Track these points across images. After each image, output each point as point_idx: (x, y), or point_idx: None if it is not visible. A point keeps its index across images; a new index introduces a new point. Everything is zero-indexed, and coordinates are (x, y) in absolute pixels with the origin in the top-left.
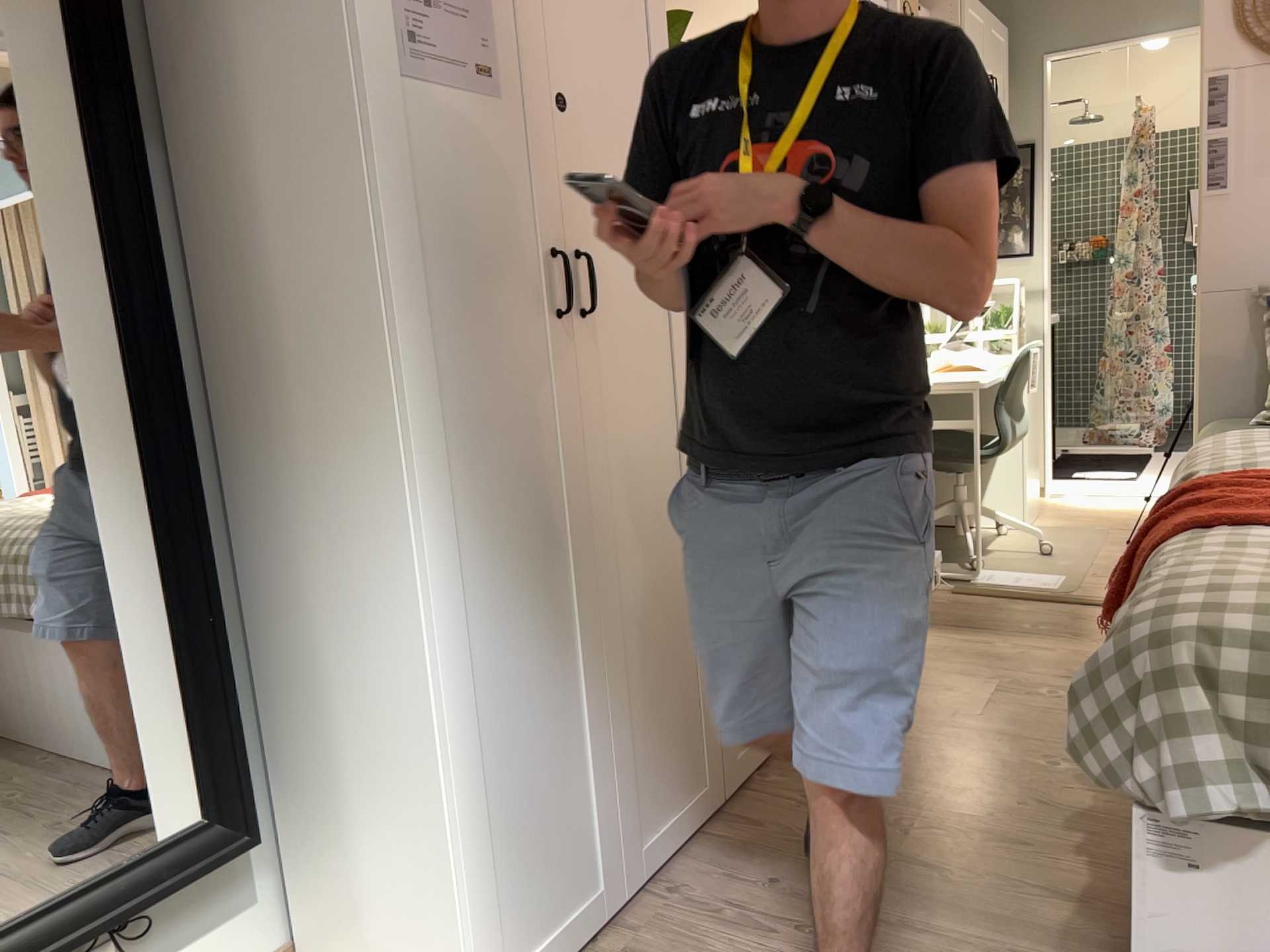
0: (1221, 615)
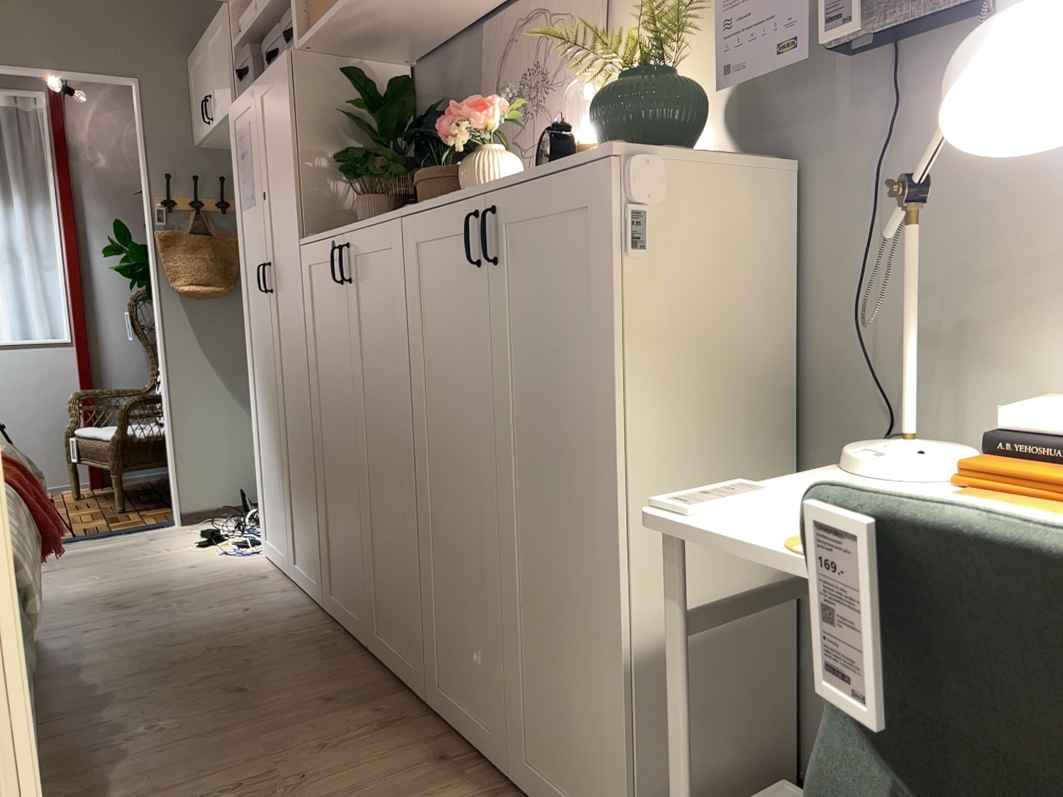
0: None
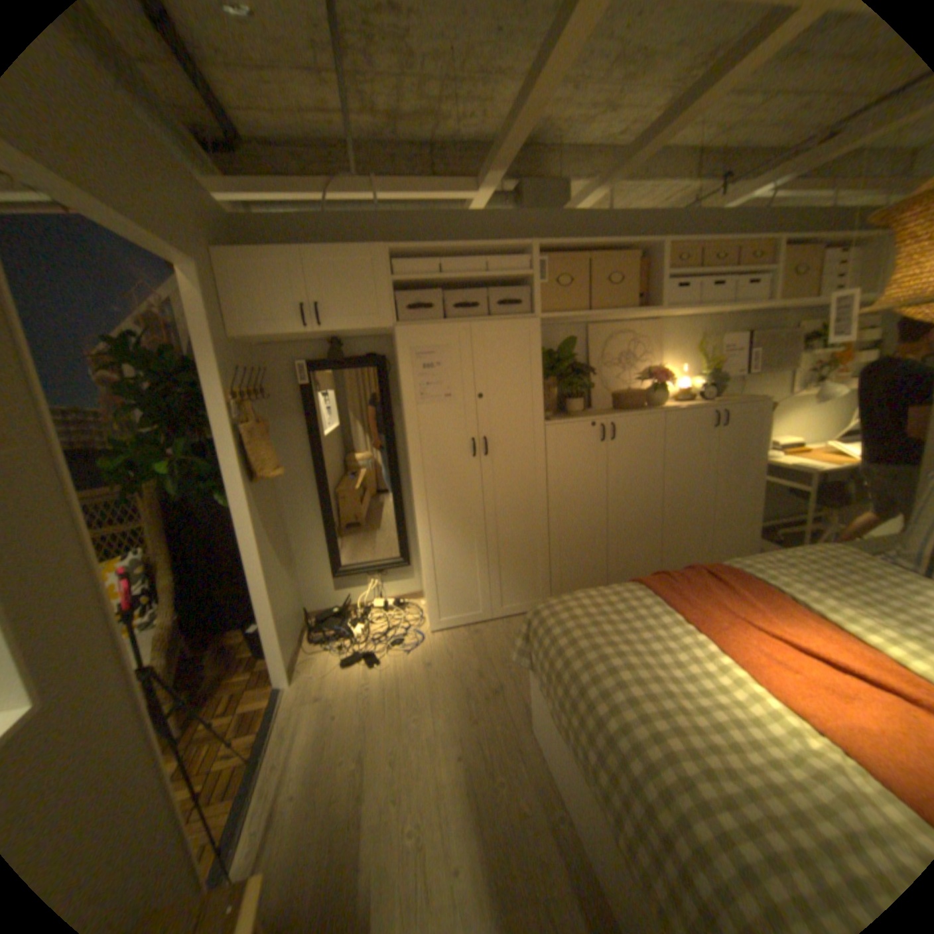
0: (554, 607)
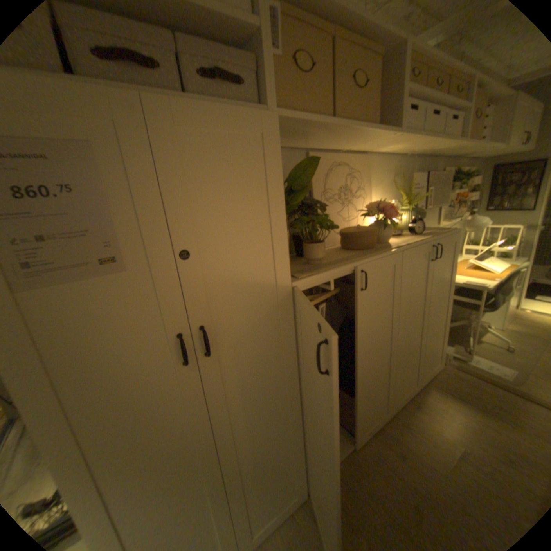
0: None
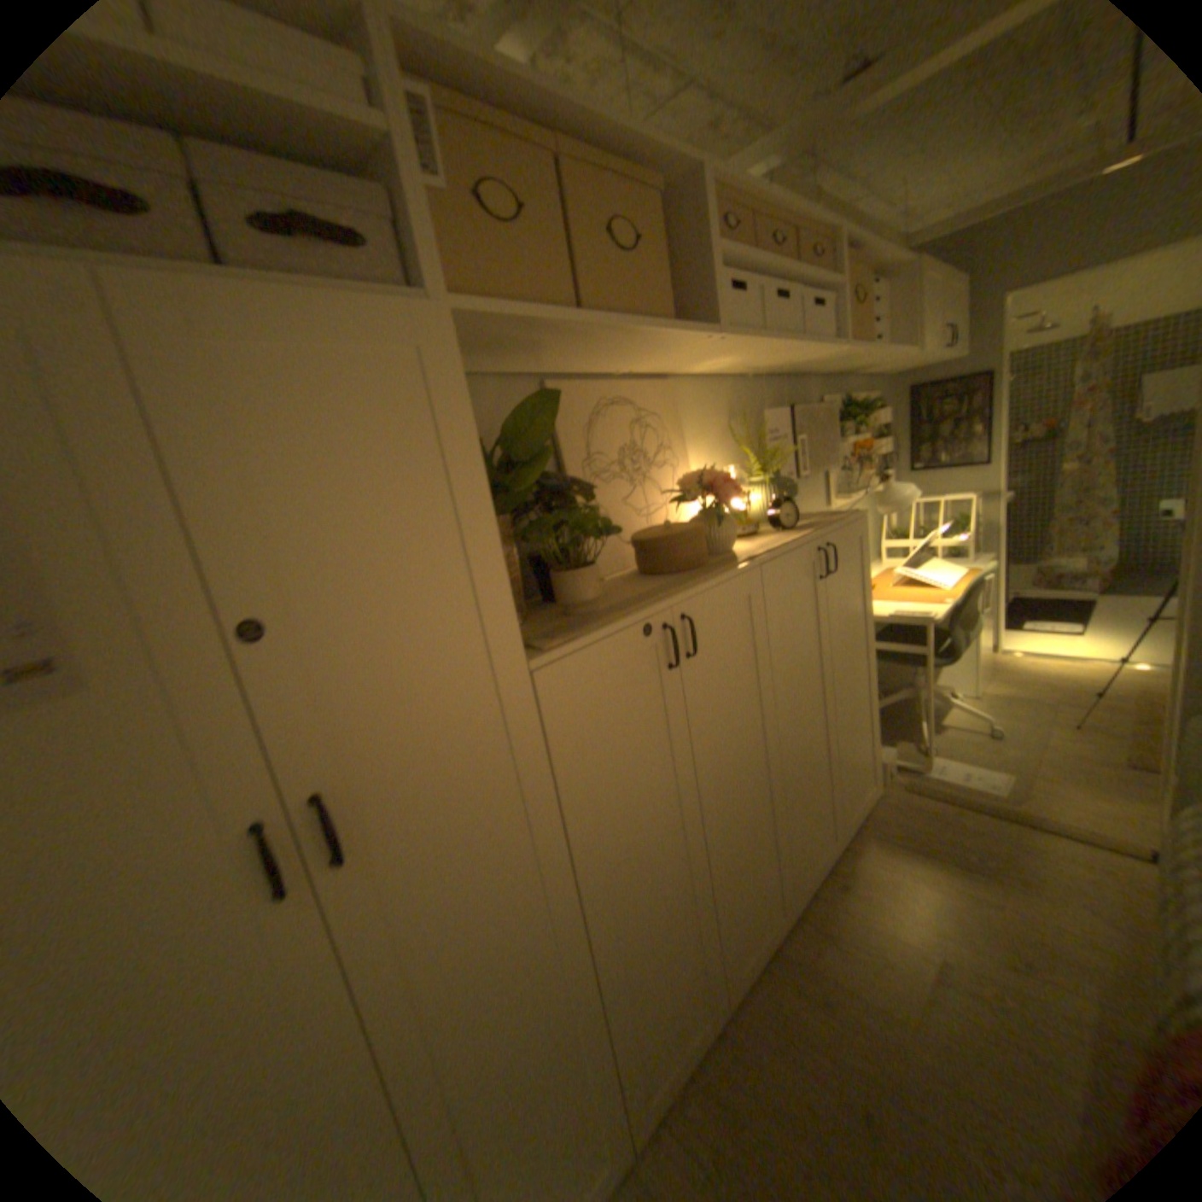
0: None
